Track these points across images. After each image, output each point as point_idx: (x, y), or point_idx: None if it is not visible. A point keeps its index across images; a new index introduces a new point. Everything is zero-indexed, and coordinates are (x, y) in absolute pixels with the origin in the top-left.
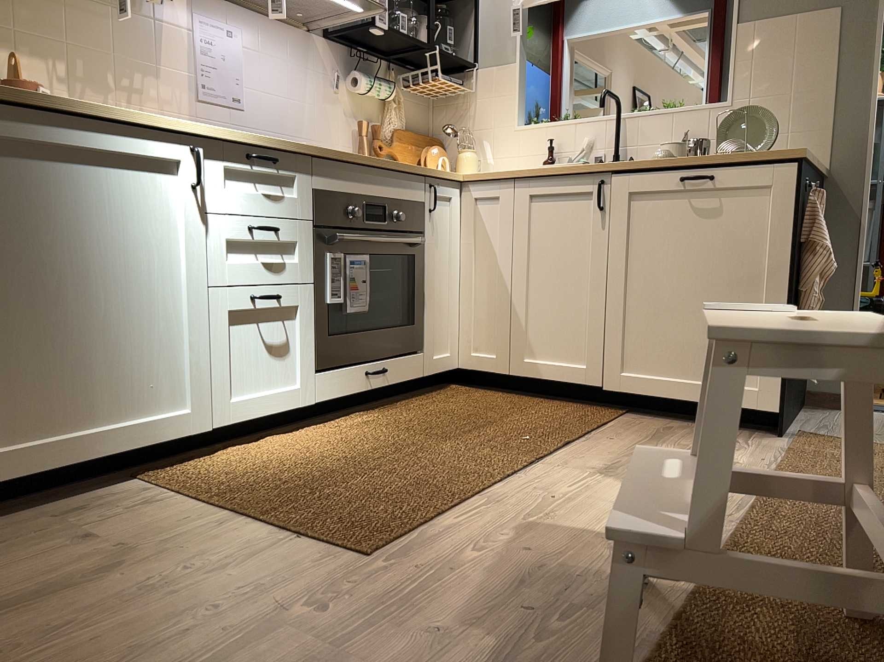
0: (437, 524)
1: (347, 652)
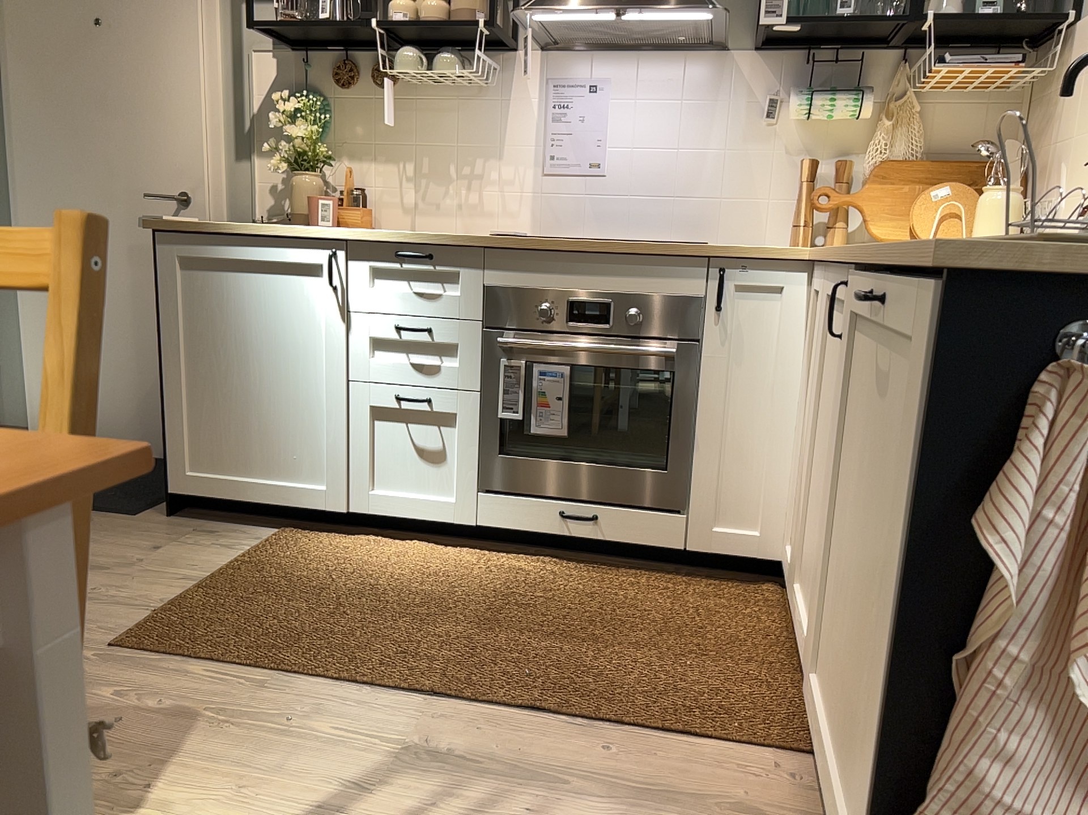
0: (187, 666)
1: None
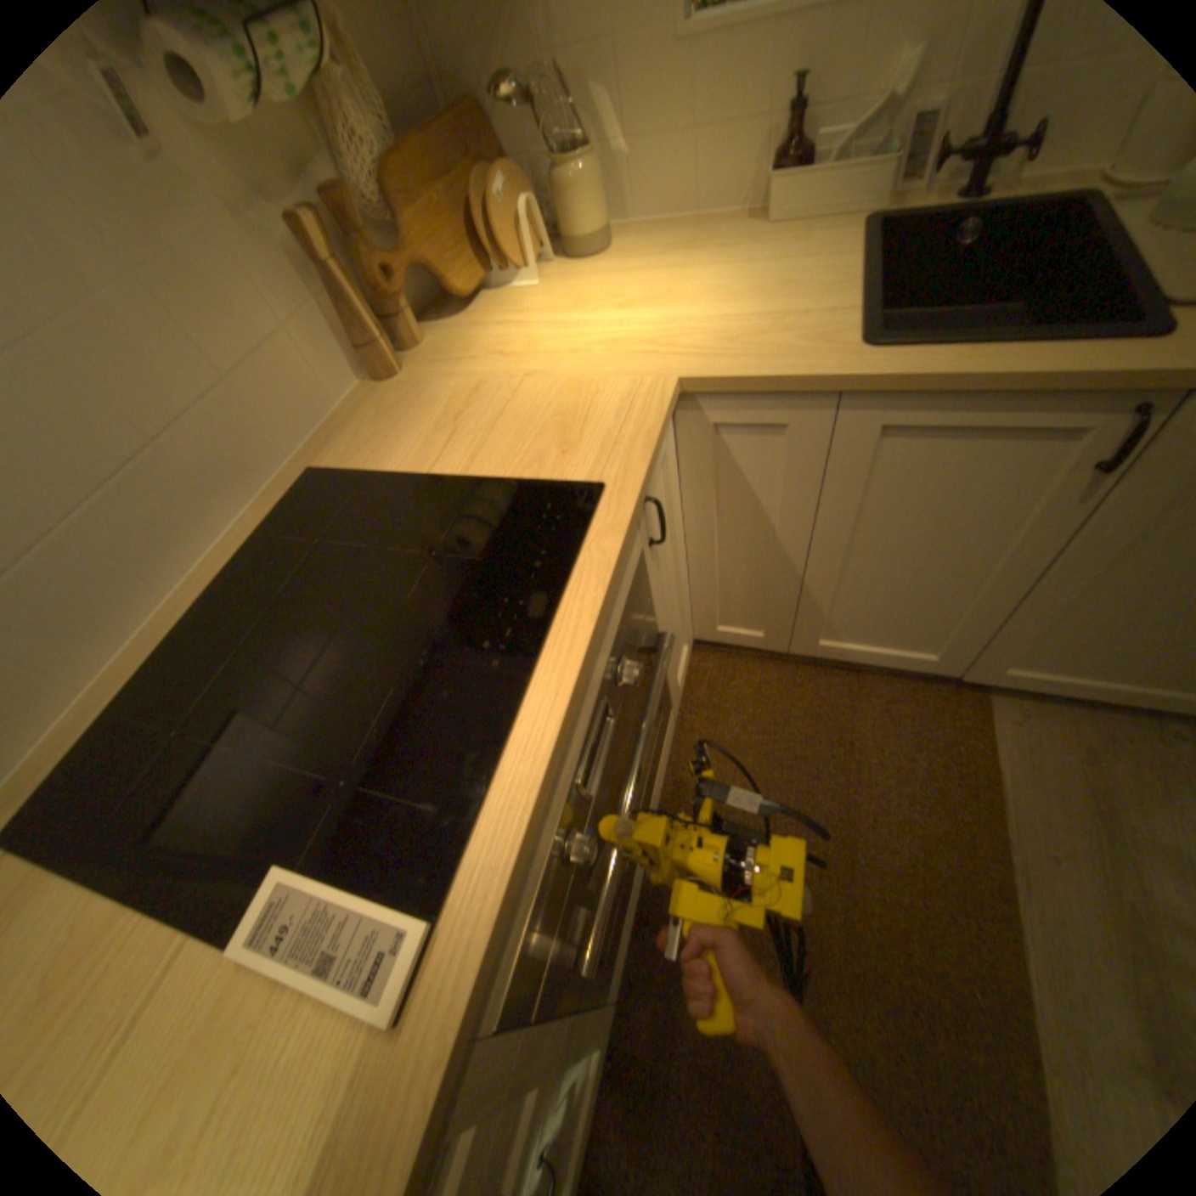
0: None
1: None
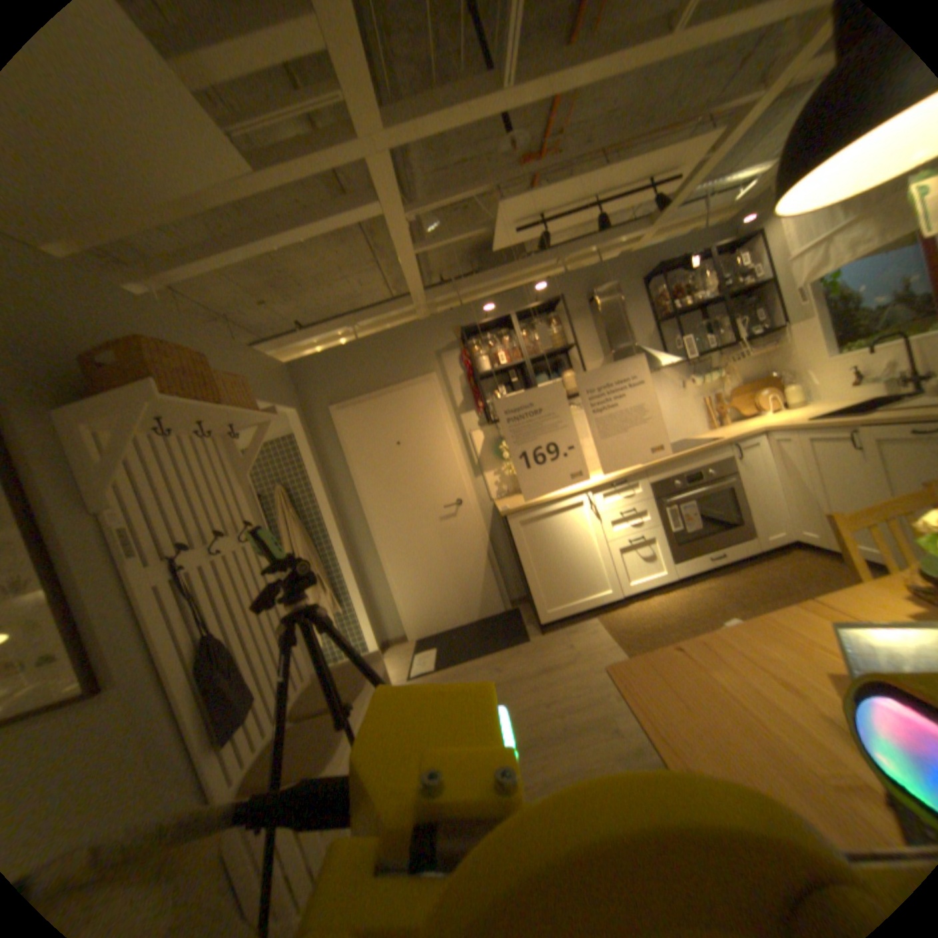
0: None
1: (615, 715)
